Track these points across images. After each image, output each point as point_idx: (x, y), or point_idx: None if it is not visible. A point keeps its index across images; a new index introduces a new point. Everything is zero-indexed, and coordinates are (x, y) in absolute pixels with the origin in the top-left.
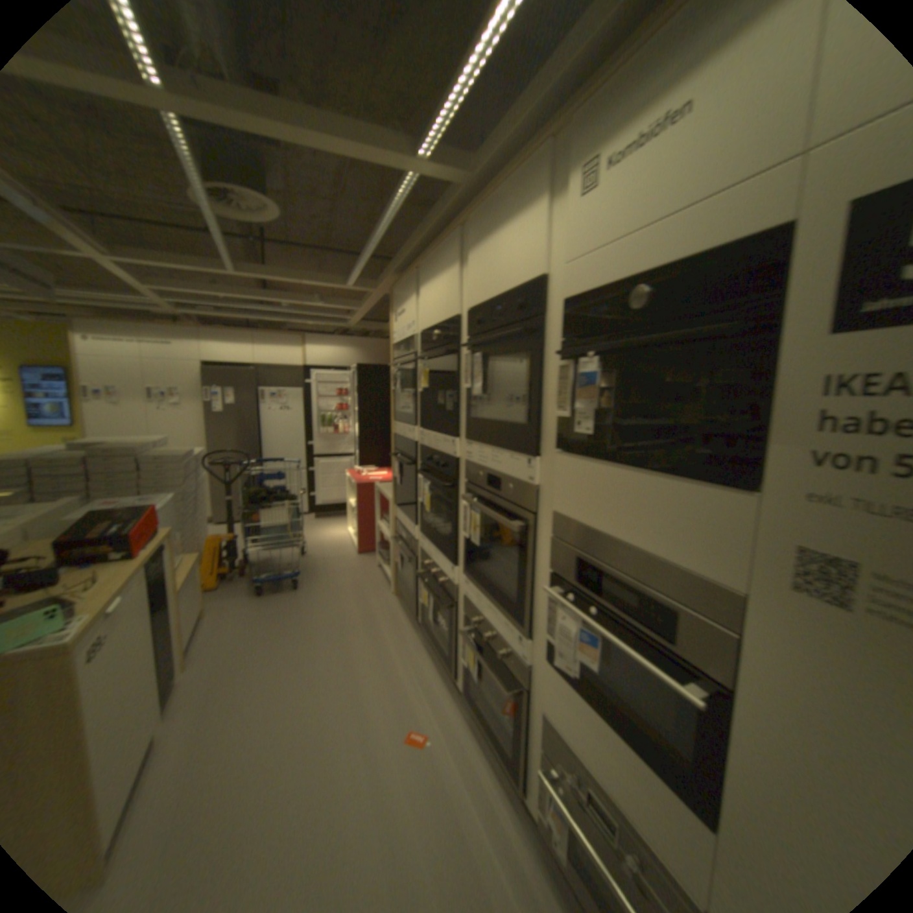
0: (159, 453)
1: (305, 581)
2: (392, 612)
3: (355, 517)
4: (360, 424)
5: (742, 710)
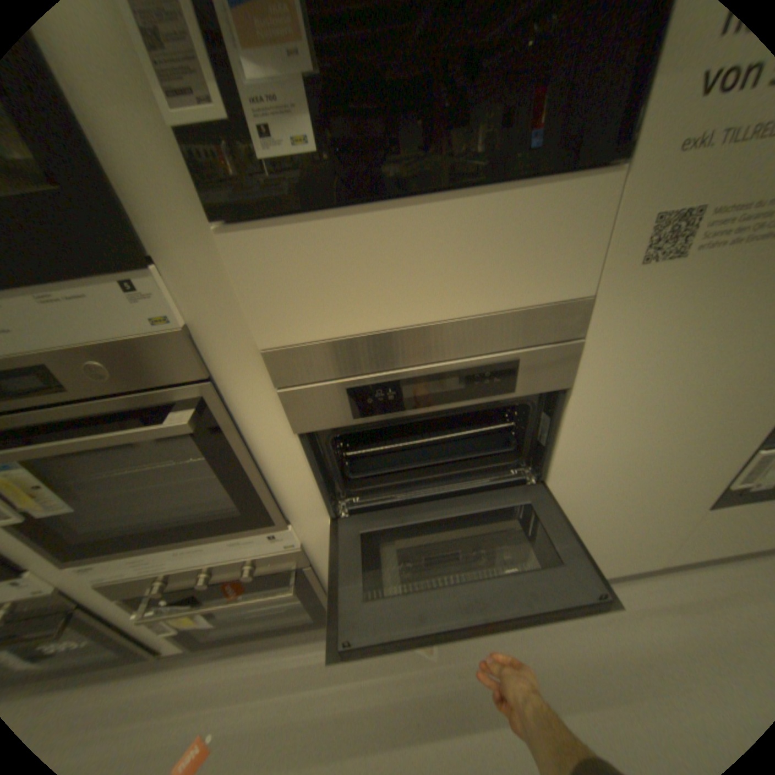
0: None
1: None
2: None
3: None
4: None
5: (579, 394)
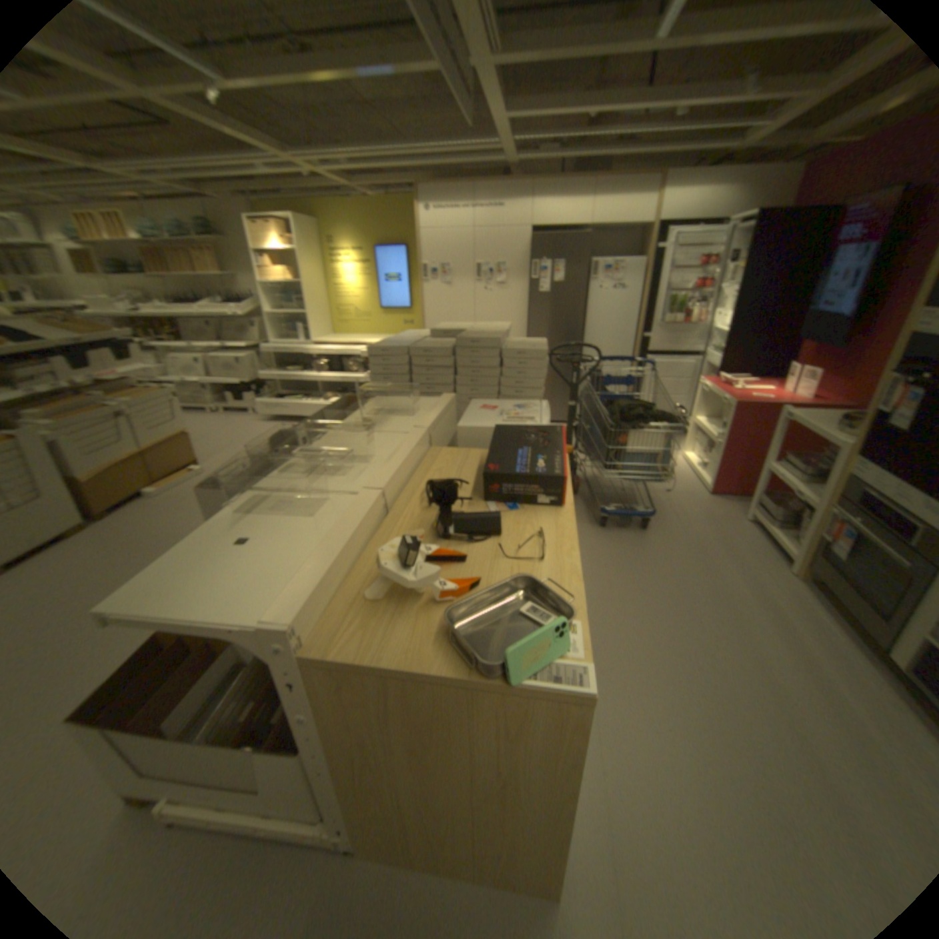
0: (528, 345)
1: (655, 518)
2: (811, 609)
3: (716, 444)
4: (741, 309)
5: None
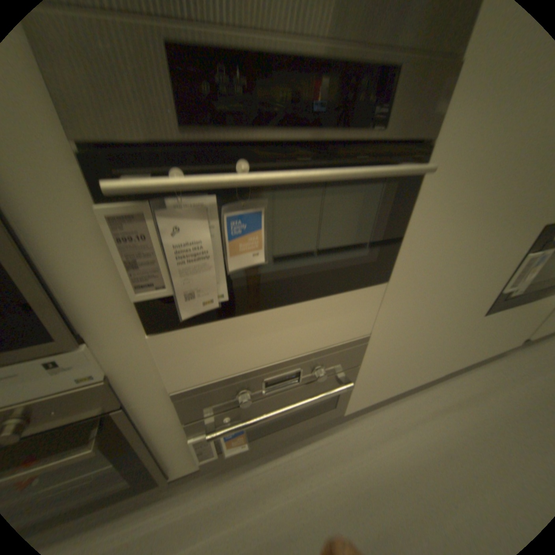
0: None
1: None
2: None
3: None
4: None
5: (439, 151)
